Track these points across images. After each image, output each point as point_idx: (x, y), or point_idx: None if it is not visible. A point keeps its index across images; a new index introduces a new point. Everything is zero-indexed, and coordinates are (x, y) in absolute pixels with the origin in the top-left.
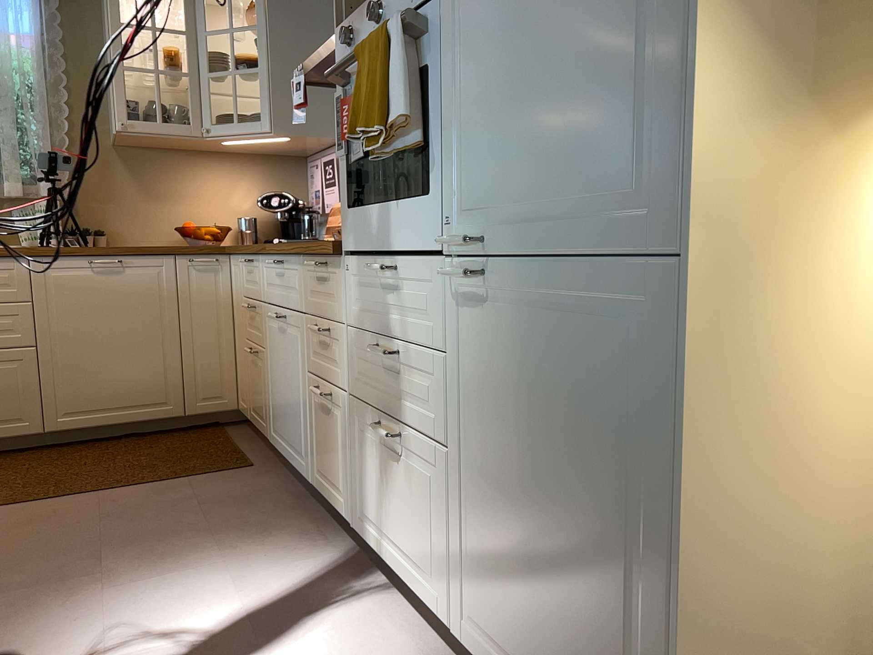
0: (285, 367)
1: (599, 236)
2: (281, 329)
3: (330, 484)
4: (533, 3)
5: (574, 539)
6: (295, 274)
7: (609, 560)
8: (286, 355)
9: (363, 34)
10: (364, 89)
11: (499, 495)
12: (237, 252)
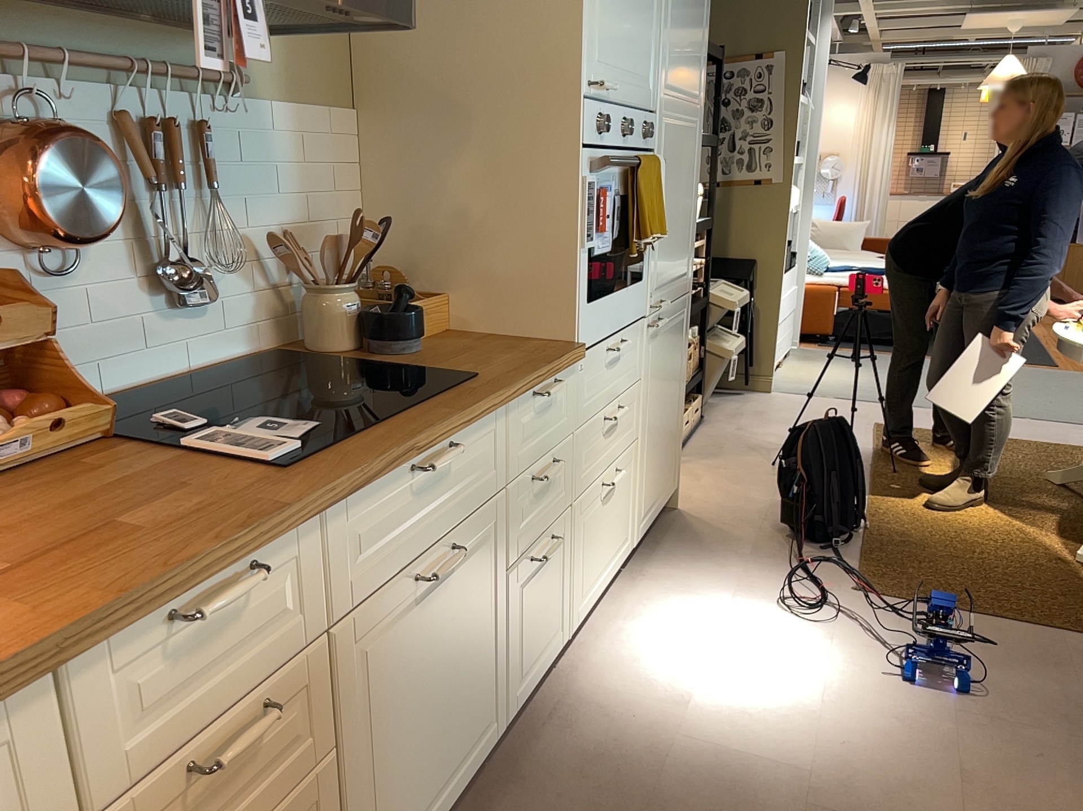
0: (445, 644)
1: (679, 289)
2: (432, 587)
3: (541, 648)
4: (675, 191)
5: (668, 412)
6: (483, 444)
7: (674, 407)
8: (451, 614)
9: (609, 136)
10: (649, 204)
11: (653, 428)
12: (101, 640)
